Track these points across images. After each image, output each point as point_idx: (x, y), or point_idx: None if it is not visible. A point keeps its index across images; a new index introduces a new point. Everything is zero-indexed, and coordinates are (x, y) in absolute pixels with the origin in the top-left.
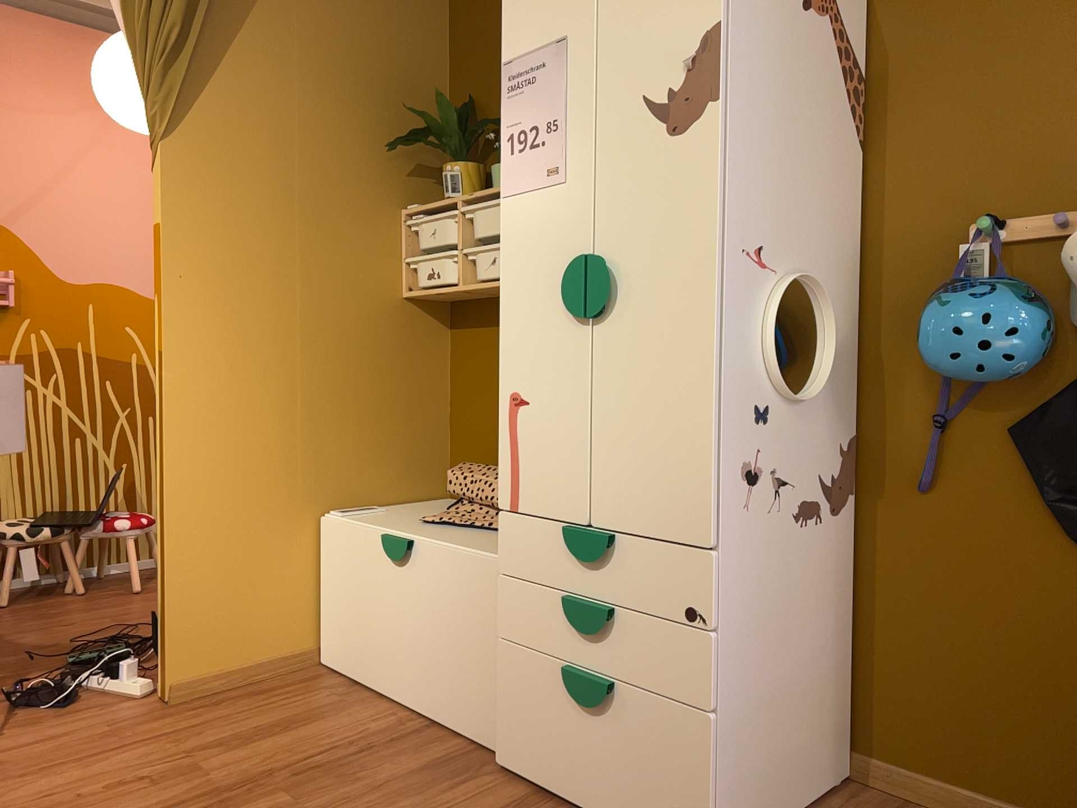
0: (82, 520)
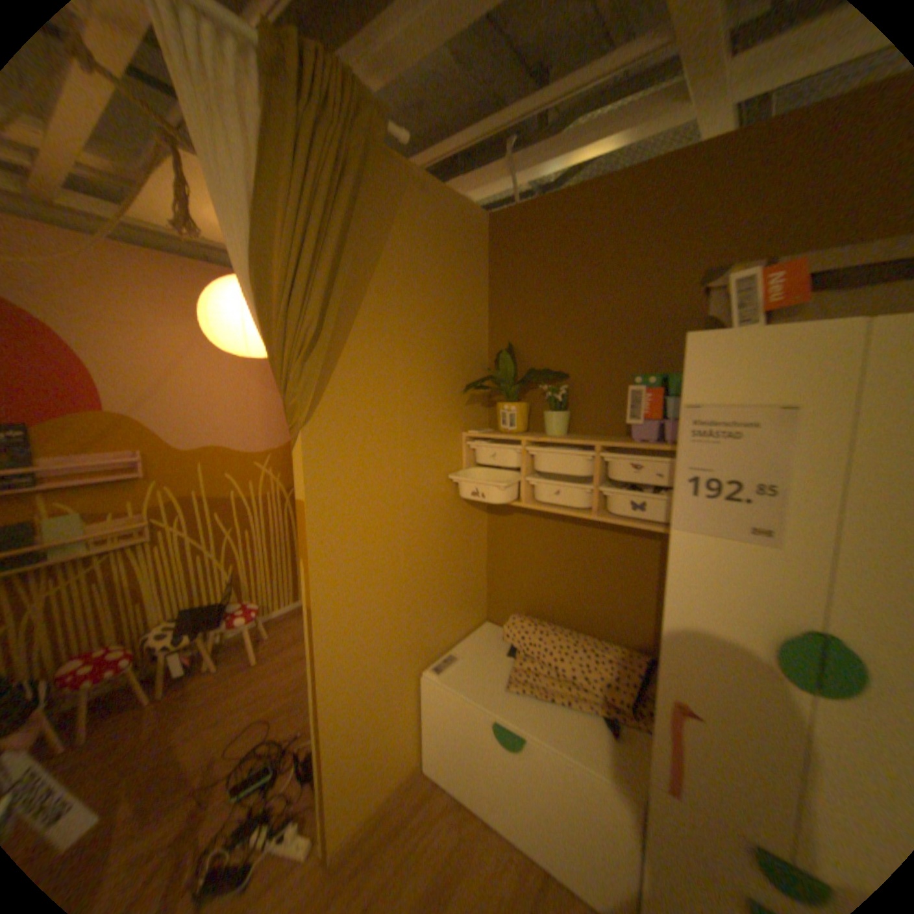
0: (208, 620)
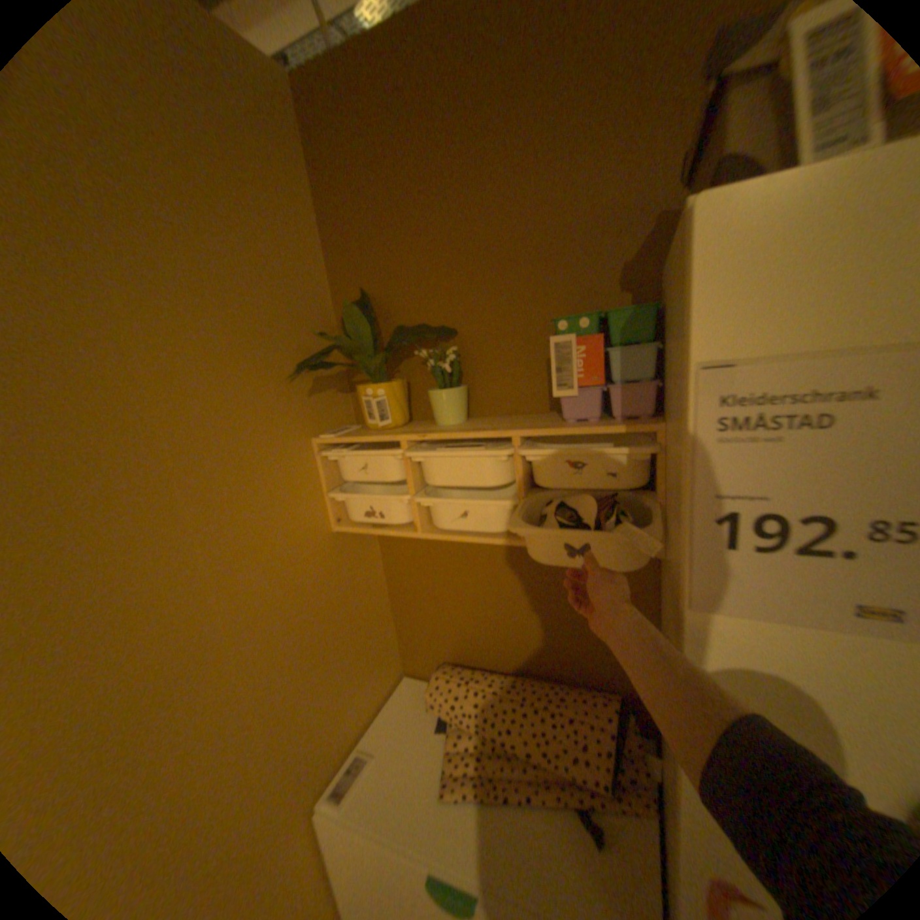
0: None
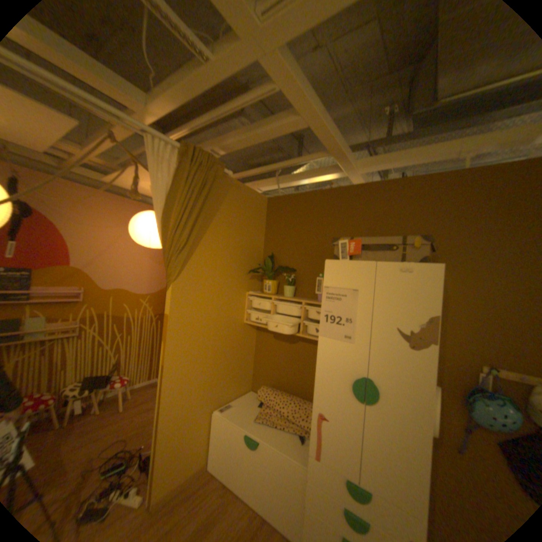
0: (100, 384)
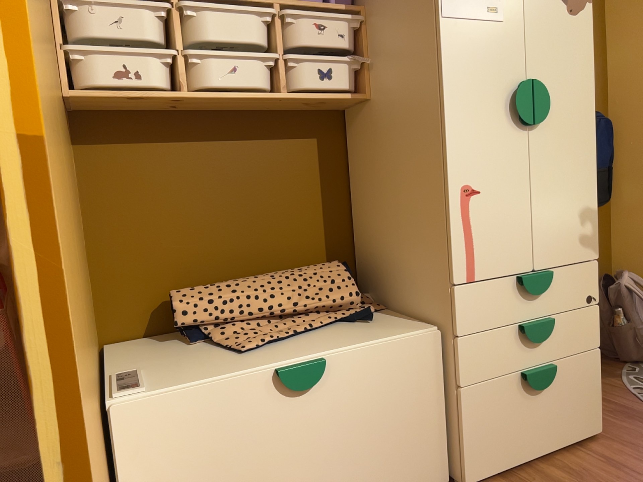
0: None
